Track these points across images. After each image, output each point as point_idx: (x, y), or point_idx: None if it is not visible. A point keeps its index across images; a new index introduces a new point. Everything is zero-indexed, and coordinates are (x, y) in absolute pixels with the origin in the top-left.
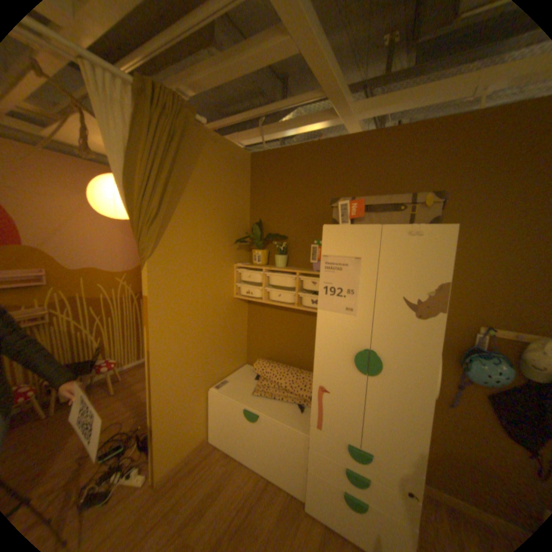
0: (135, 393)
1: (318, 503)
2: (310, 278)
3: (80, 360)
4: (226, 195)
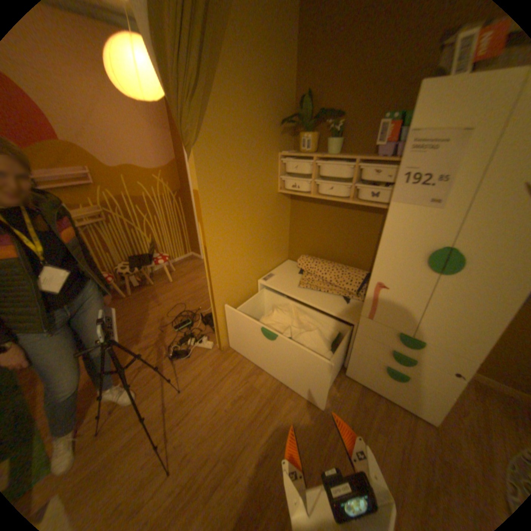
0: (190, 281)
1: (359, 371)
2: (374, 166)
3: (139, 253)
4: (269, 53)
